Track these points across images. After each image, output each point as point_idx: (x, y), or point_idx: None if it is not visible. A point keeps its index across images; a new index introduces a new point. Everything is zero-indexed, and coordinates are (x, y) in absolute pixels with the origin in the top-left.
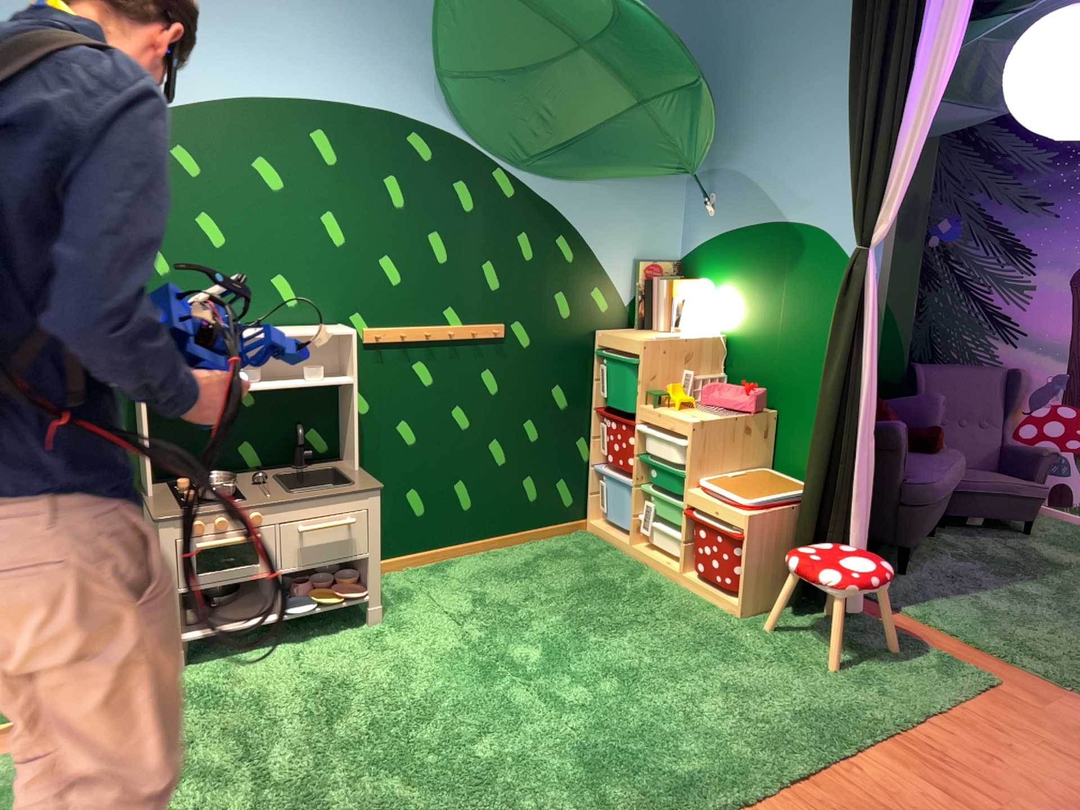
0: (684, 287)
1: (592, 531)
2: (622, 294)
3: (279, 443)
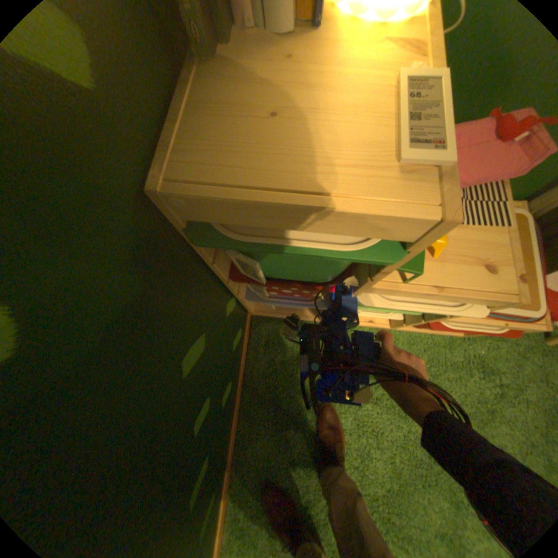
0: None
1: (263, 315)
2: None
3: None
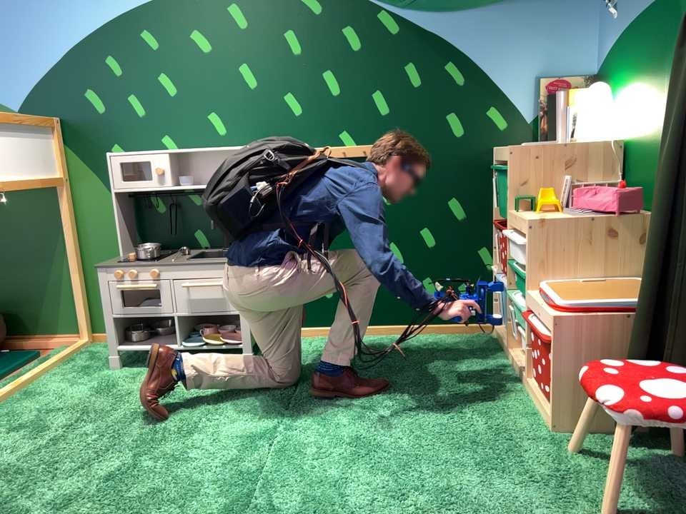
0: (582, 93)
1: (490, 335)
2: (521, 110)
3: (212, 233)
